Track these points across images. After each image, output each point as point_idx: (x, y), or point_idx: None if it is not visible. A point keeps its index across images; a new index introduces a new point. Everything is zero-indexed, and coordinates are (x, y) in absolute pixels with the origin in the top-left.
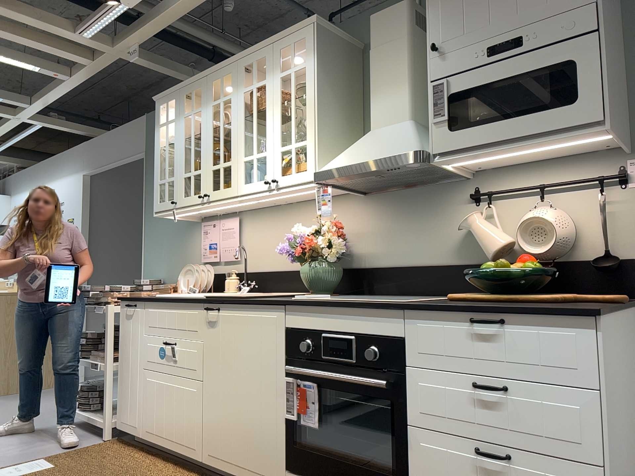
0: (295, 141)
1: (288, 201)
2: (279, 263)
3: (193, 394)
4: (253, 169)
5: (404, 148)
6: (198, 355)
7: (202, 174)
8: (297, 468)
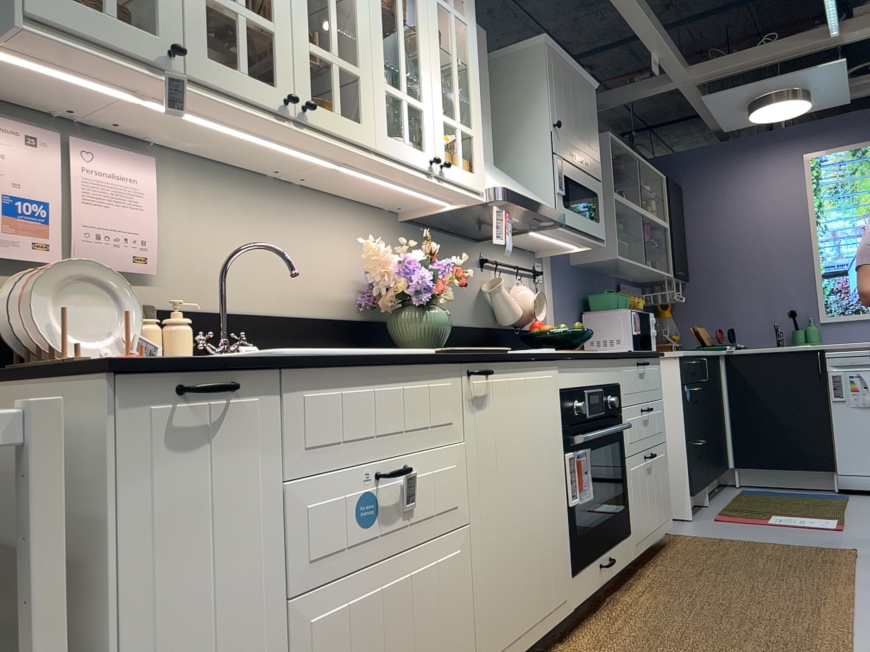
0: (461, 121)
1: (296, 181)
2: (269, 298)
3: (456, 561)
4: (404, 121)
5: (550, 205)
6: (459, 474)
7: (280, 40)
8: (580, 562)
